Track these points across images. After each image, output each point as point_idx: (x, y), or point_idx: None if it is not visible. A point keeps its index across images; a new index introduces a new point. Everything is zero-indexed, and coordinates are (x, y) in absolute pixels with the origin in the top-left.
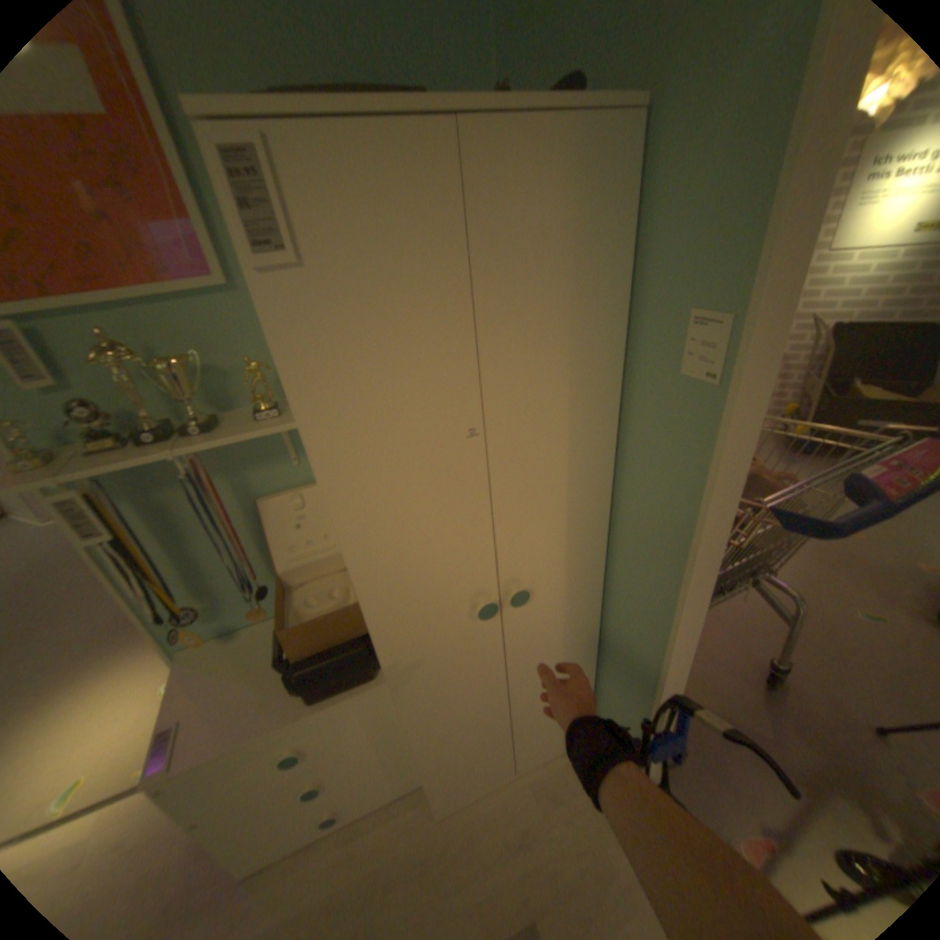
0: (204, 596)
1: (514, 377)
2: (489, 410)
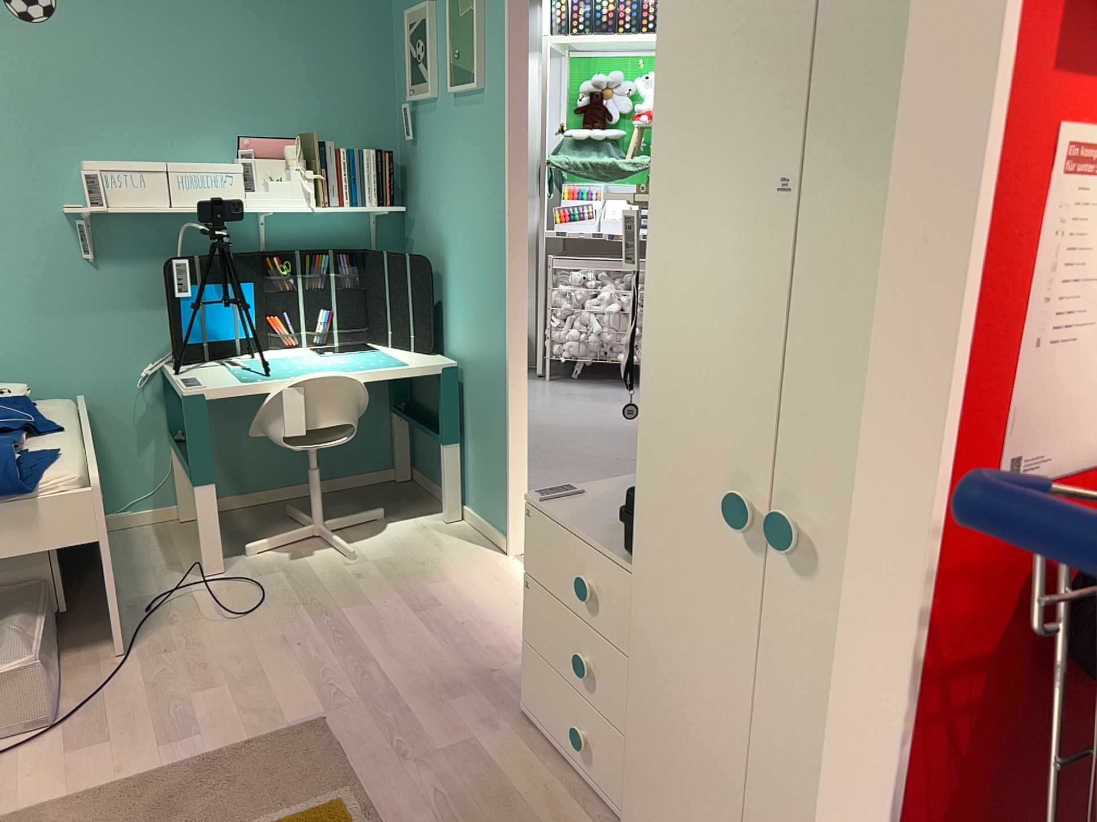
0: None
1: (846, 101)
2: (808, 149)
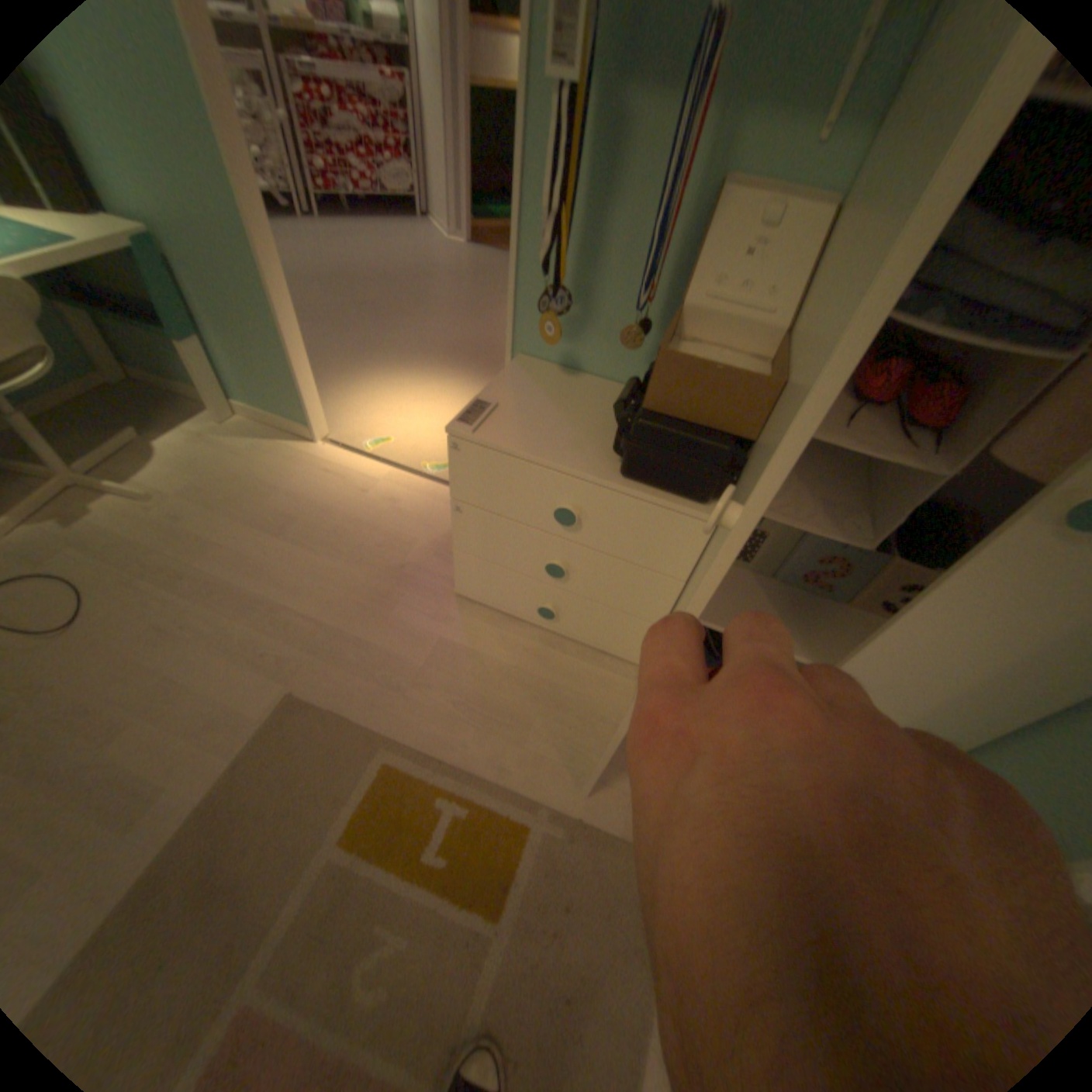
0: (580, 305)
1: None
2: None
